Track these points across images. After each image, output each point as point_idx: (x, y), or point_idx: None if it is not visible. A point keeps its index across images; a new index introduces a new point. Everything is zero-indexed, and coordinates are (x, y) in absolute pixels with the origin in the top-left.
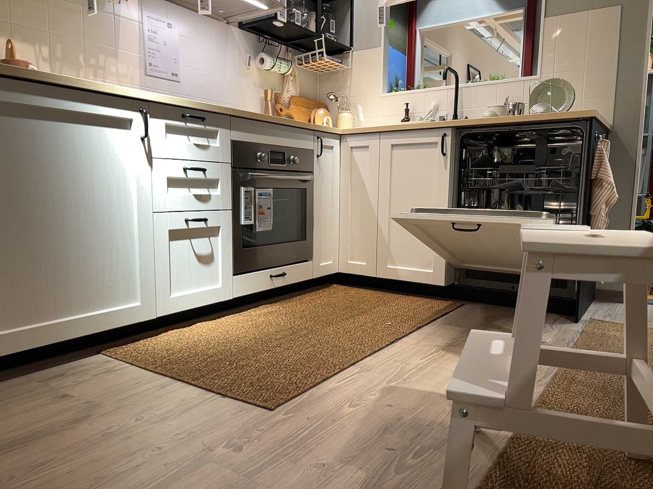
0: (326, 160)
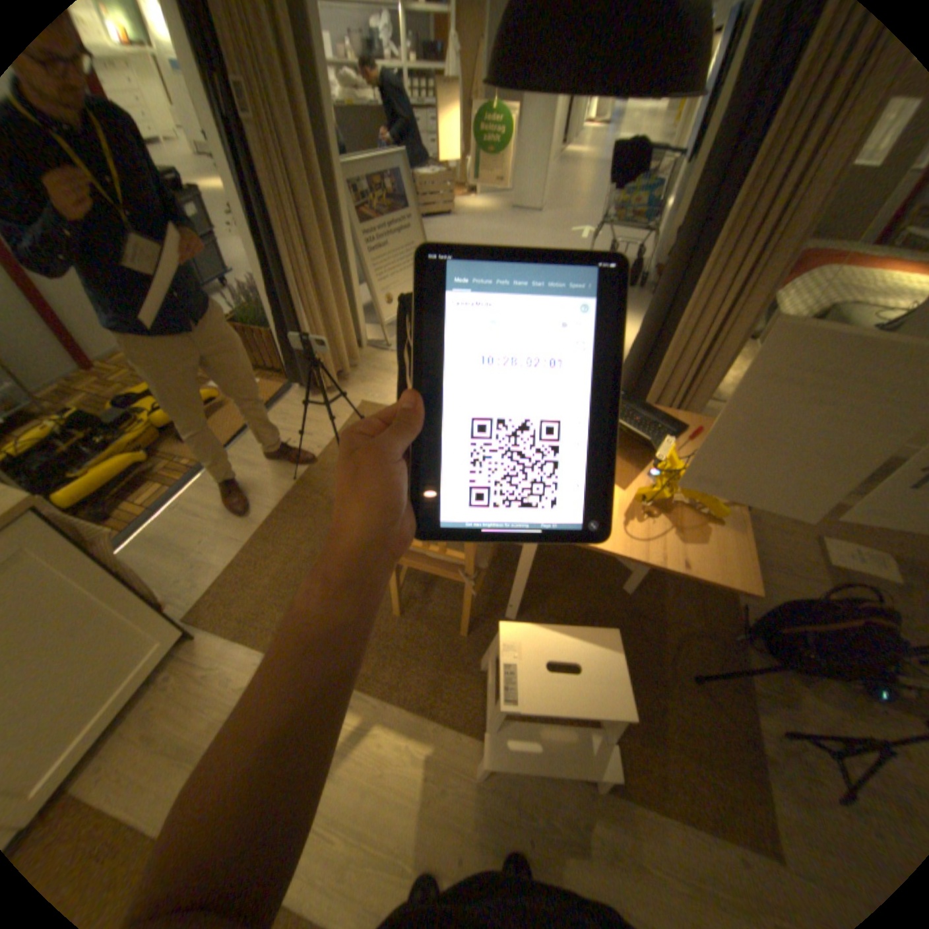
0: None
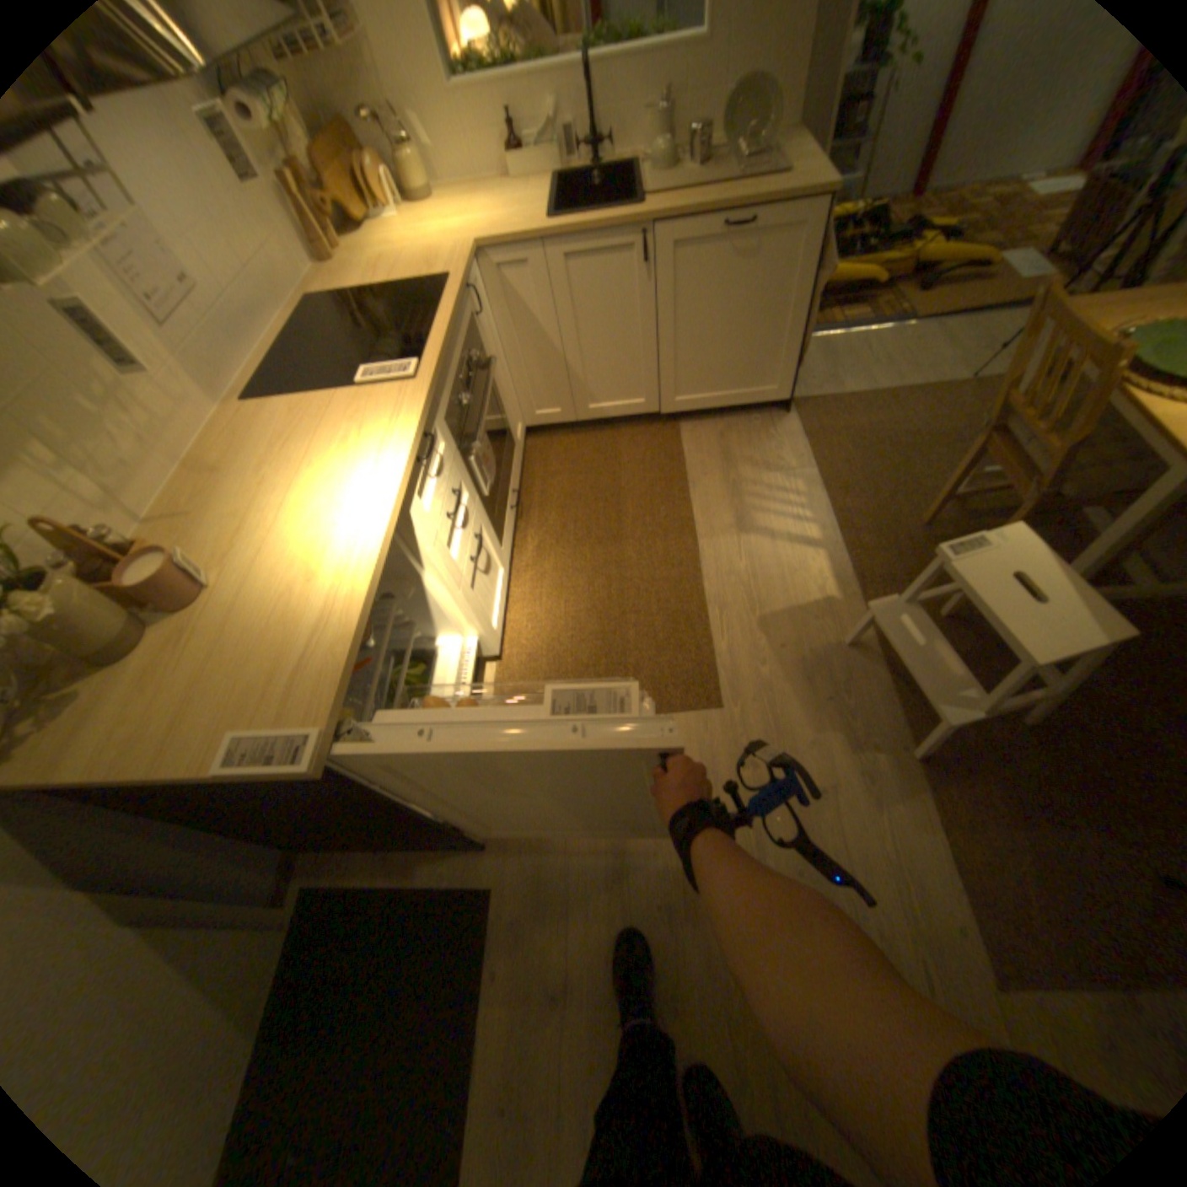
0: (478, 309)
